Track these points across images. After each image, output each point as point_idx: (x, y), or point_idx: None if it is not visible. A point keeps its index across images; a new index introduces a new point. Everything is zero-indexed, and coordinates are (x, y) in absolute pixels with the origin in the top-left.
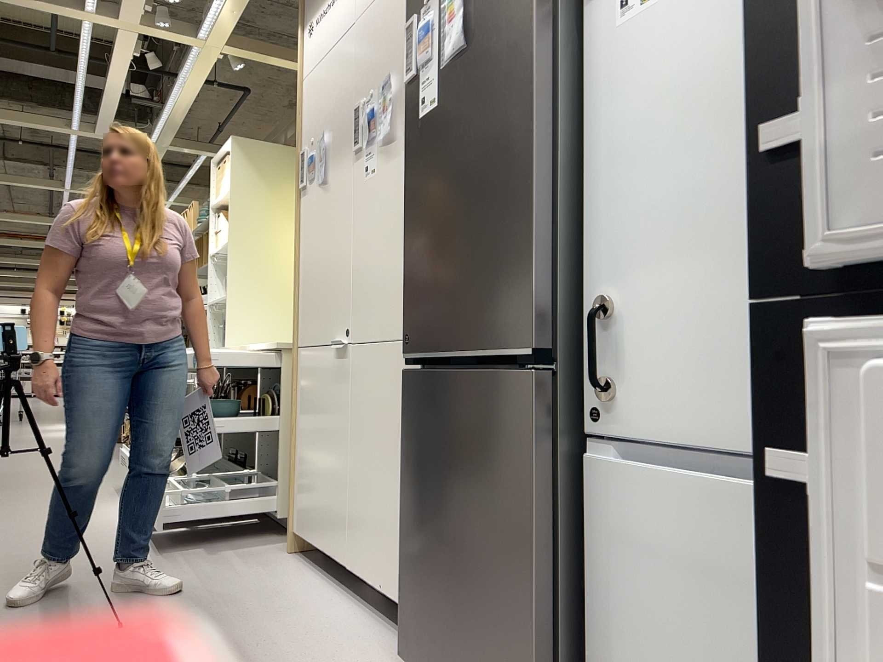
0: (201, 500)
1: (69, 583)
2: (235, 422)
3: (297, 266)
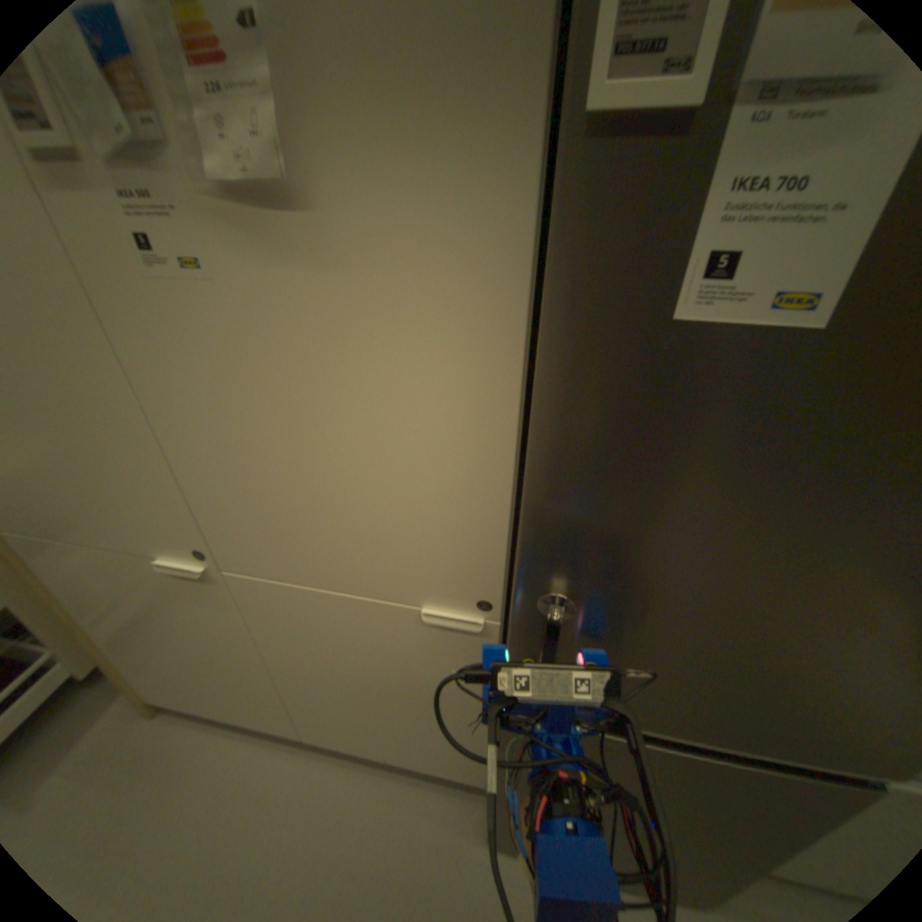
0: None
1: None
2: None
3: None
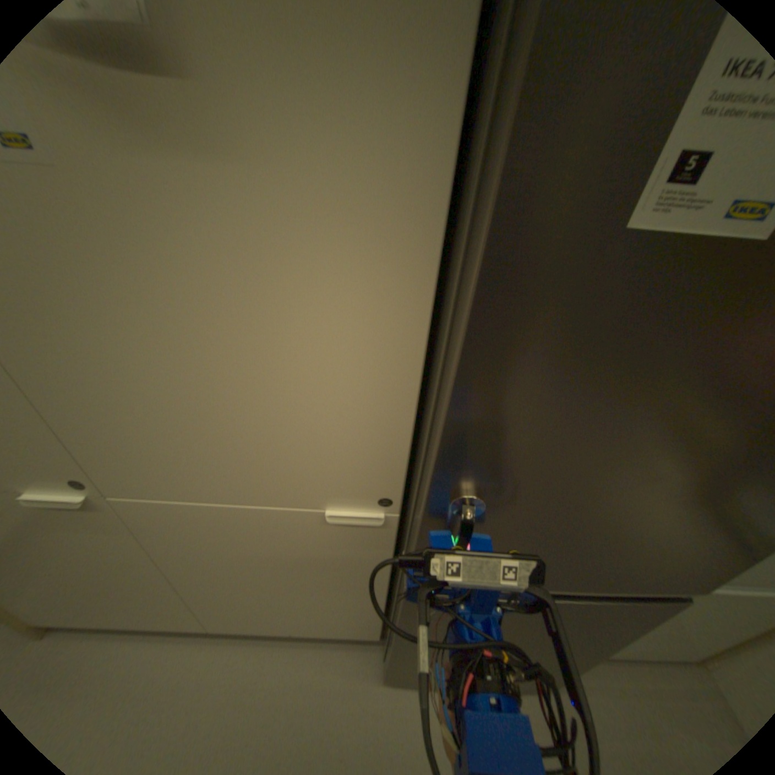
0: None
1: None
2: None
3: None
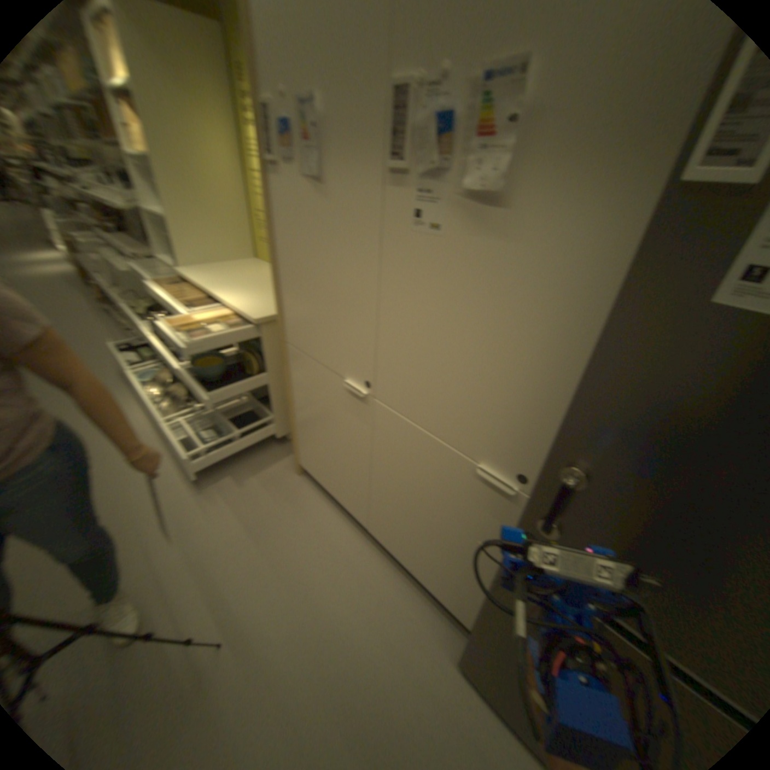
0: (209, 431)
1: (135, 560)
2: (228, 388)
3: (271, 260)
